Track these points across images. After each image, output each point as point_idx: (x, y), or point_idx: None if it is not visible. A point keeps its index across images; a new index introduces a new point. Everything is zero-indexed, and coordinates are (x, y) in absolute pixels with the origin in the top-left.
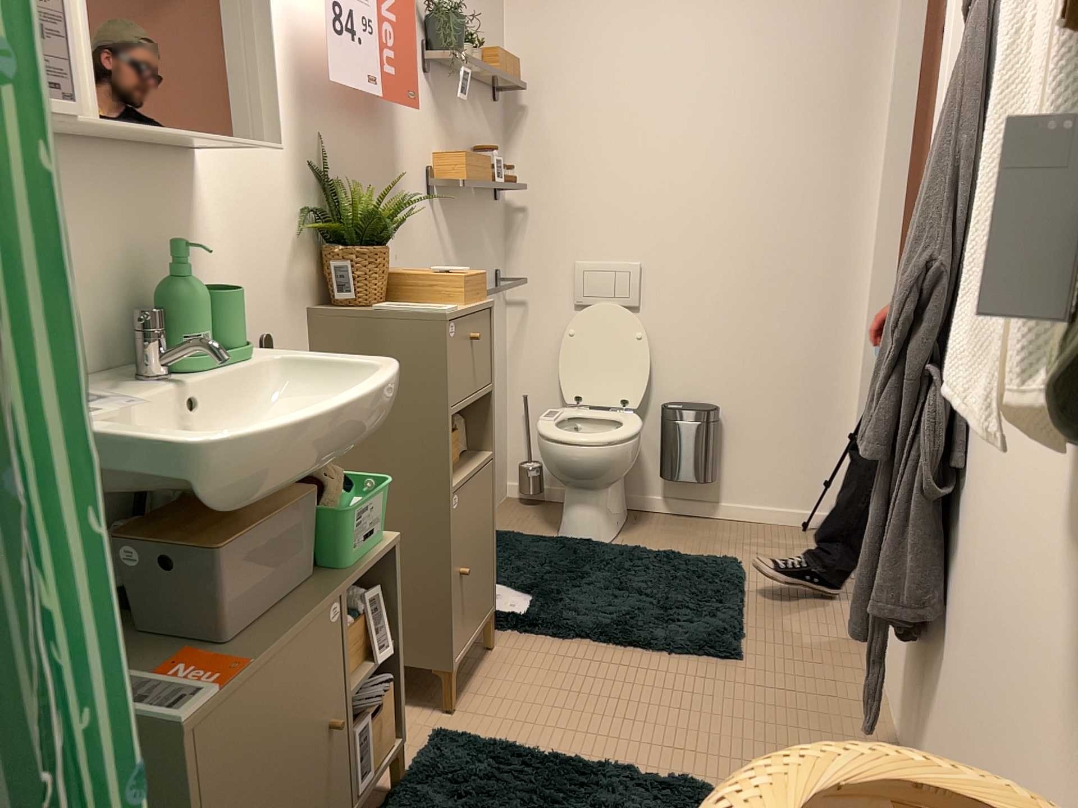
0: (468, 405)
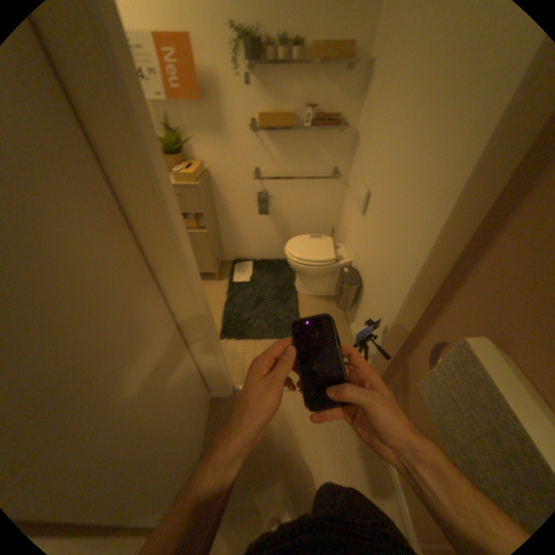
0: None
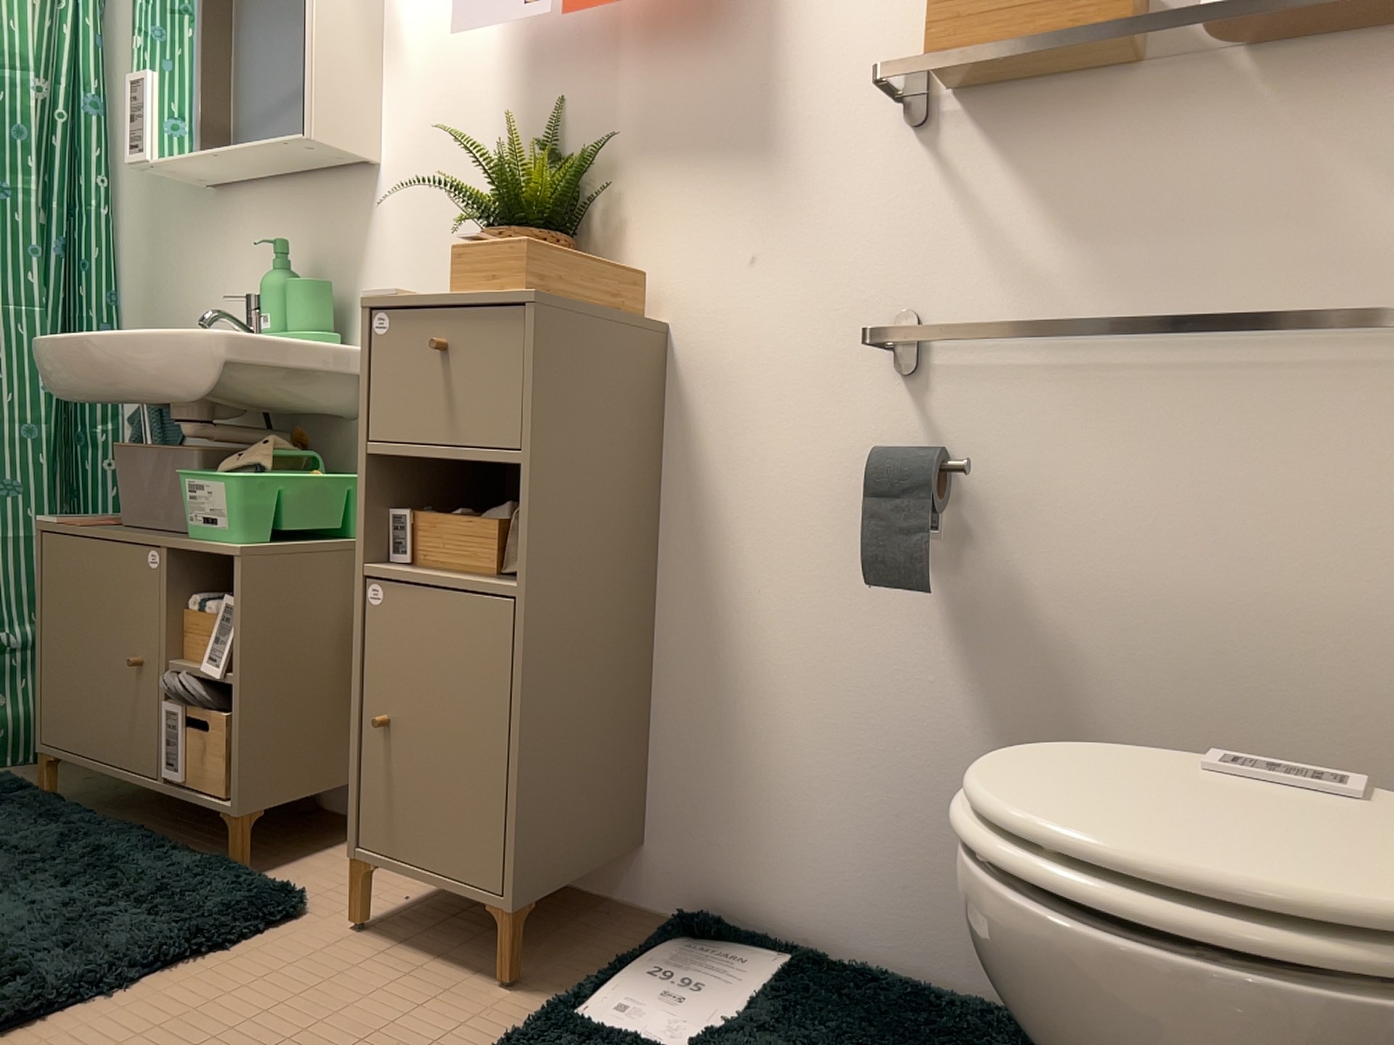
0: (421, 457)
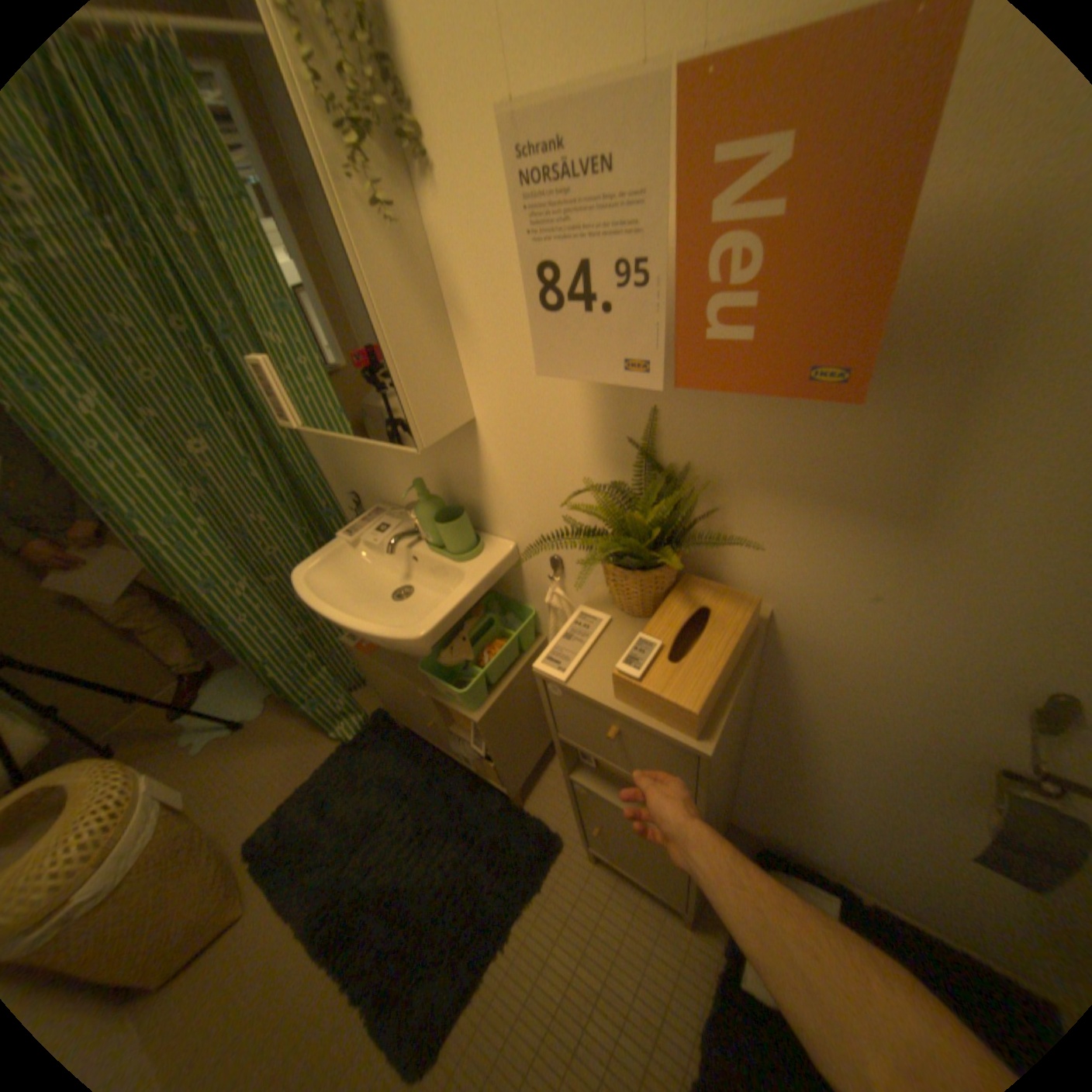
0: (606, 761)
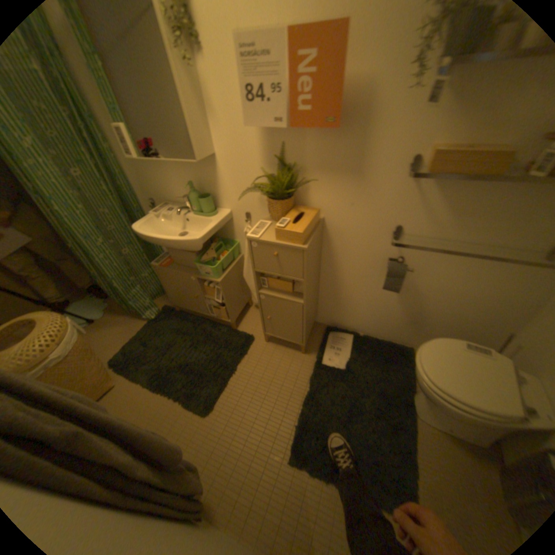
0: (272, 274)
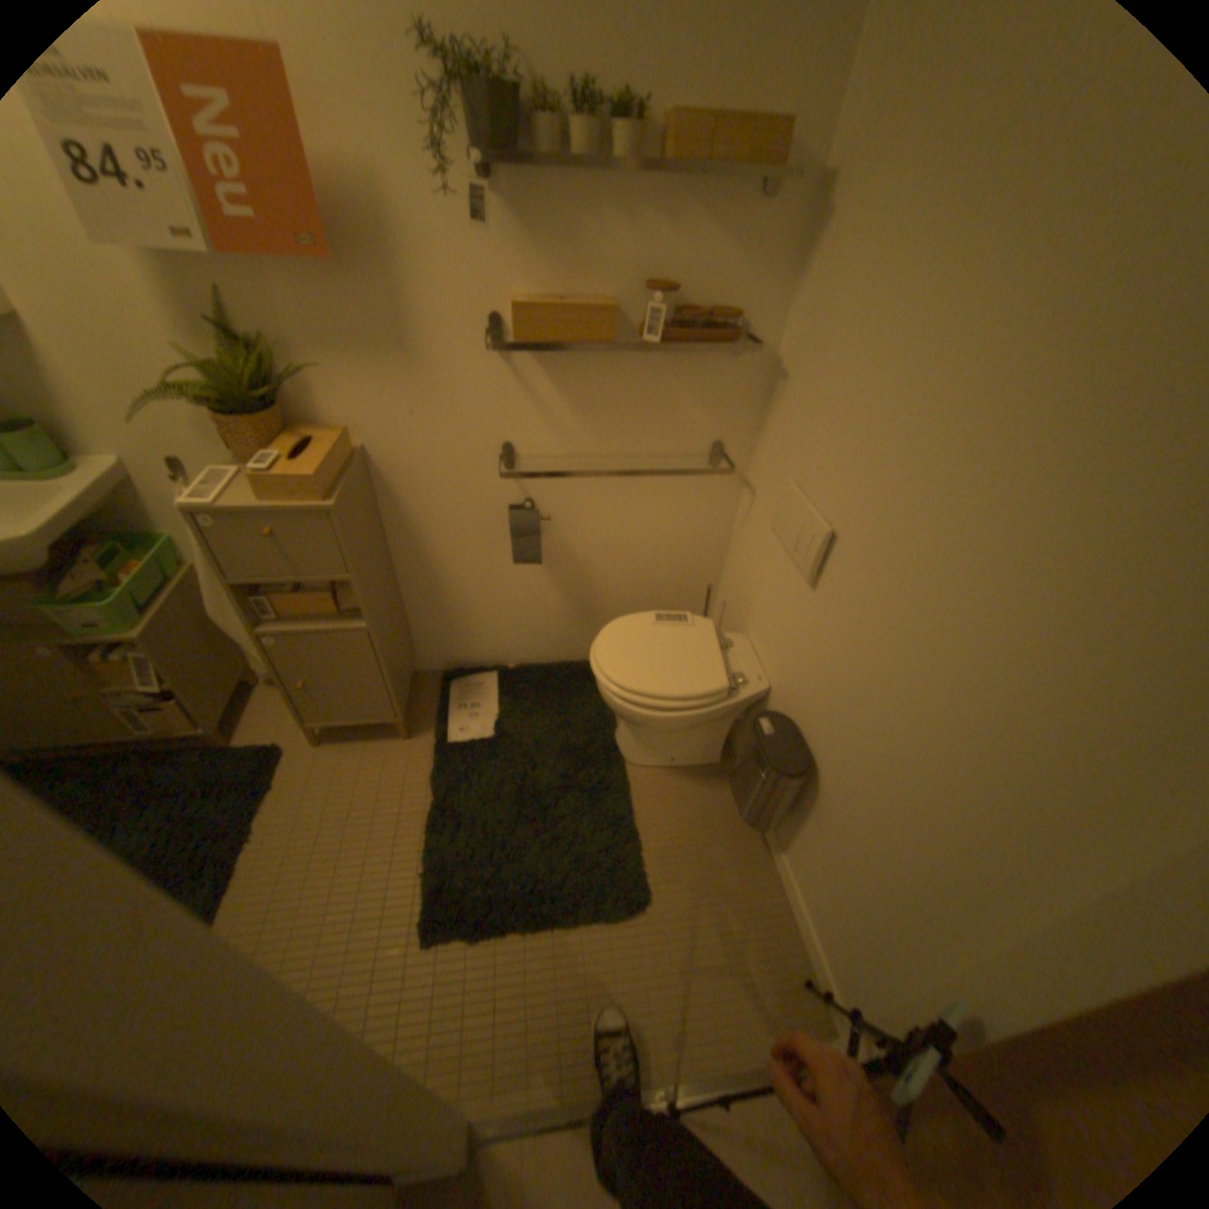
0: (276, 582)
